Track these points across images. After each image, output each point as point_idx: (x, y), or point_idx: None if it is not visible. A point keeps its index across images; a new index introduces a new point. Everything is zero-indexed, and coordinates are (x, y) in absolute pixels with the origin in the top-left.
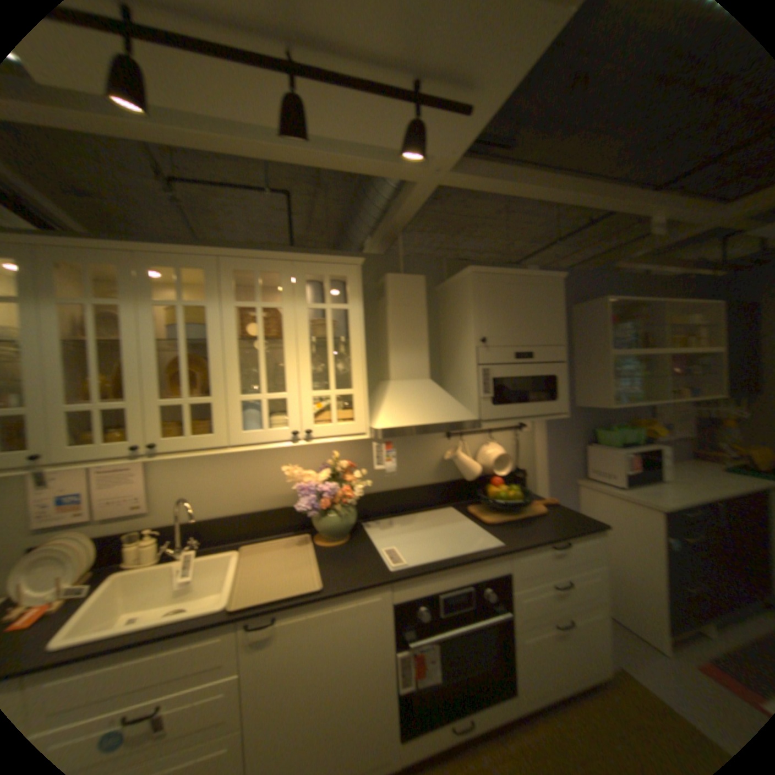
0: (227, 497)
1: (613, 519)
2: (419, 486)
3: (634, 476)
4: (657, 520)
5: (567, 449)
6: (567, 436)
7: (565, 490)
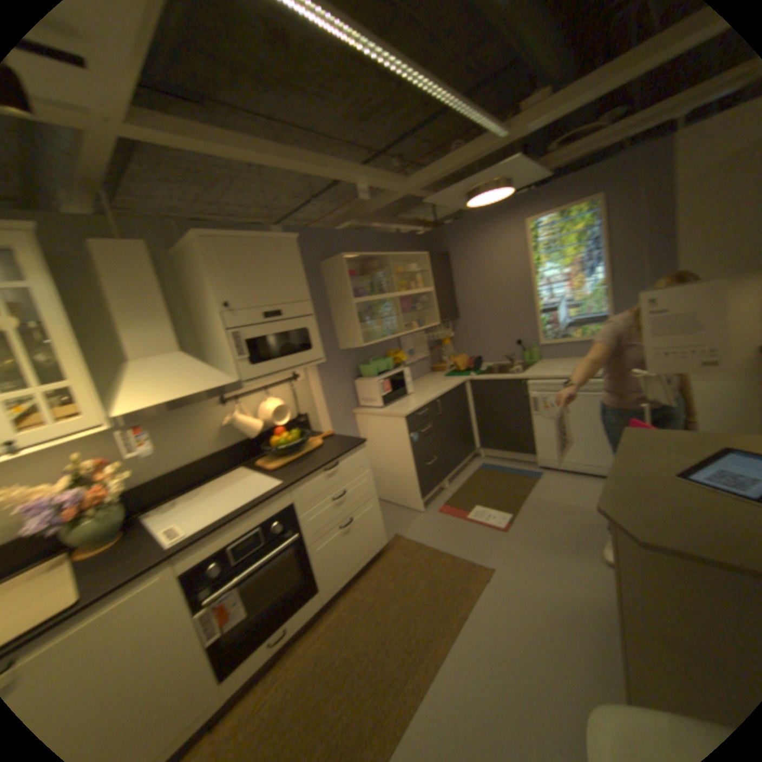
0: None
1: (379, 431)
2: (202, 456)
3: (387, 395)
4: (402, 423)
5: (340, 386)
6: (337, 375)
7: (345, 419)
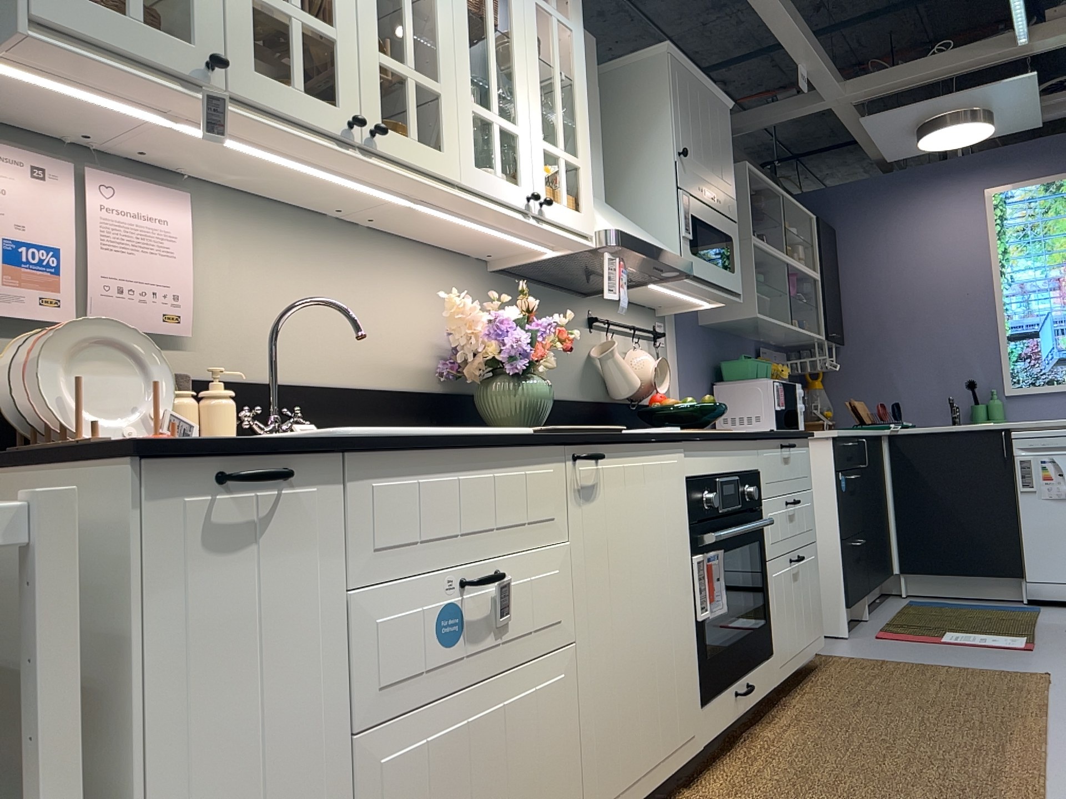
0: (317, 344)
1: None
2: (564, 398)
3: (782, 411)
4: (822, 453)
5: (697, 386)
6: (695, 365)
7: None
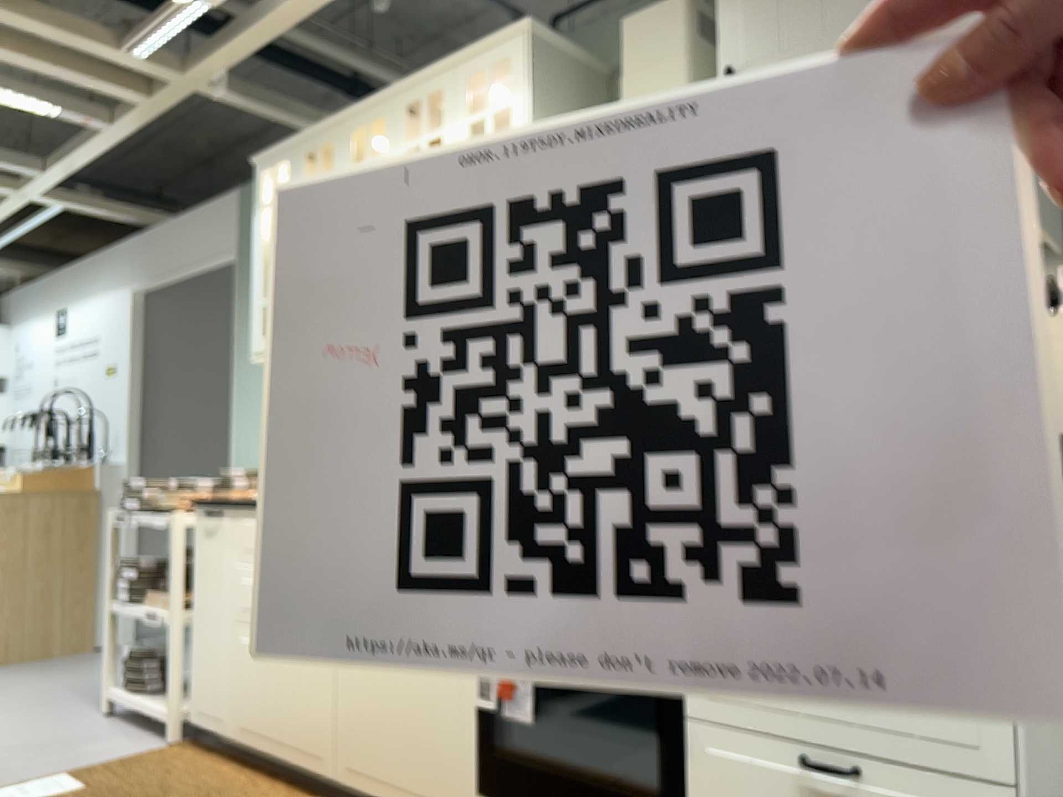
0: None
1: None
2: None
3: None
4: None
5: None
6: None
7: None
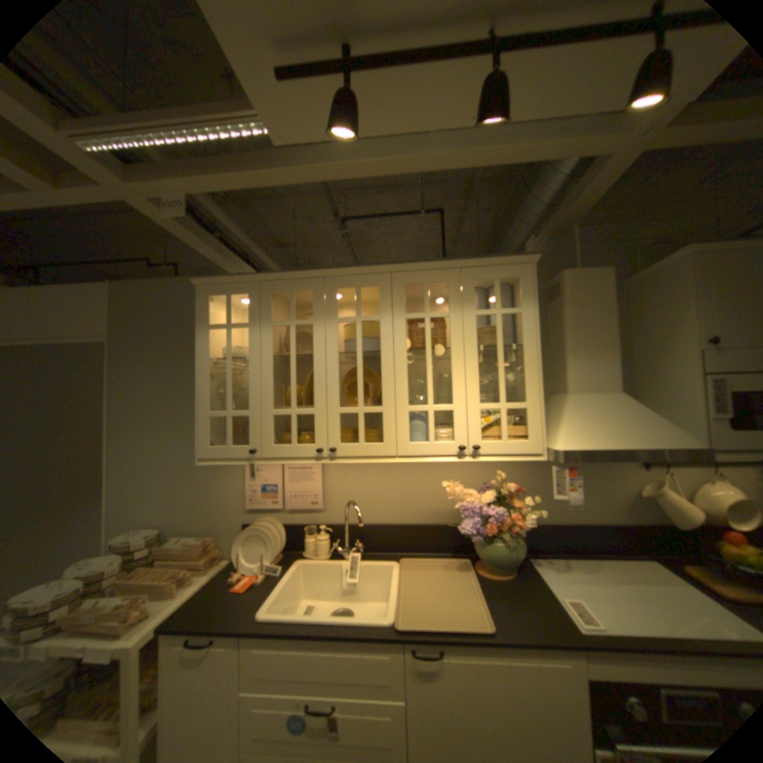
0: (386, 505)
1: None
2: (603, 525)
3: None
4: None
5: None
6: None
7: None
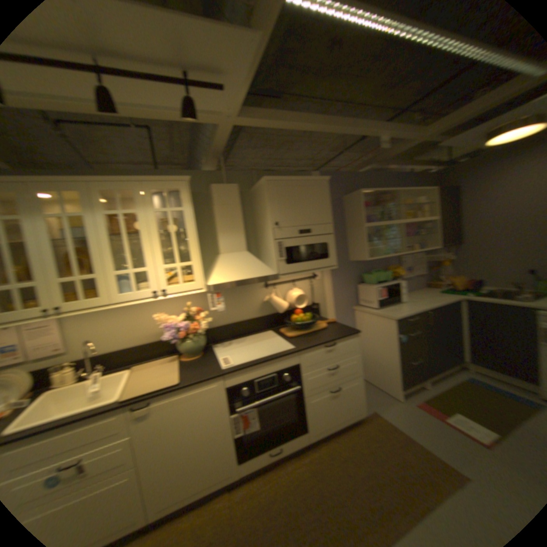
0: (121, 337)
1: (373, 328)
2: (250, 319)
3: (383, 300)
4: (393, 325)
5: (346, 288)
6: (345, 279)
7: (346, 313)
